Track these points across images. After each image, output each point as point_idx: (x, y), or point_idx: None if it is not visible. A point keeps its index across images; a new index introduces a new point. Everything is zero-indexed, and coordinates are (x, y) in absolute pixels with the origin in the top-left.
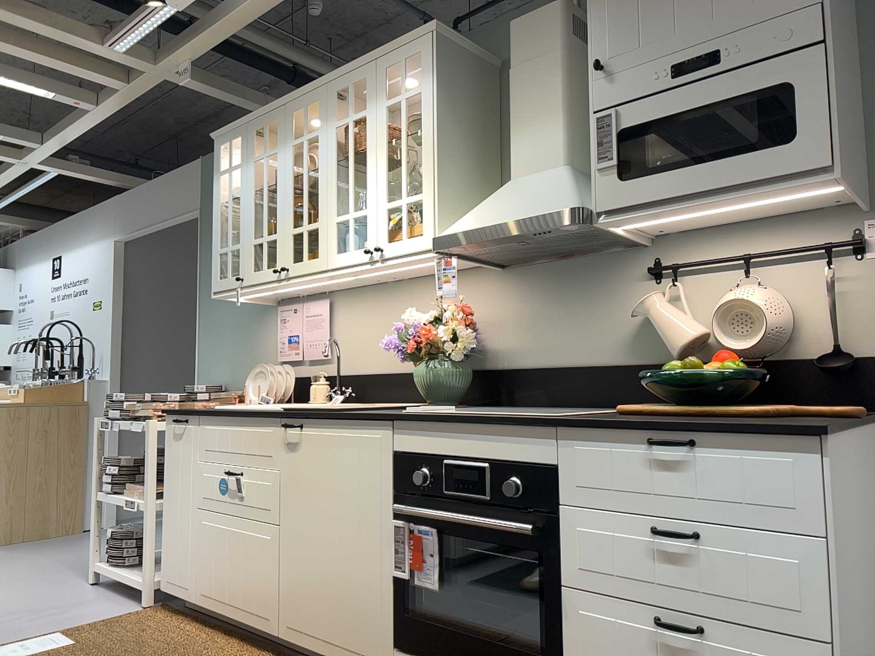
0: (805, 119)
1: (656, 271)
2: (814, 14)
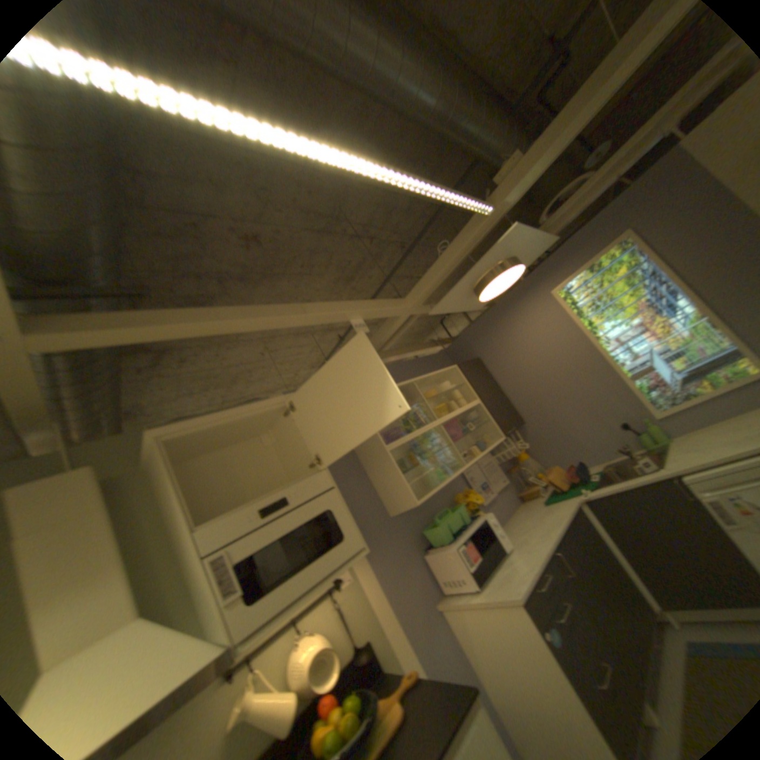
0: (345, 526)
1: (232, 672)
2: (327, 474)
